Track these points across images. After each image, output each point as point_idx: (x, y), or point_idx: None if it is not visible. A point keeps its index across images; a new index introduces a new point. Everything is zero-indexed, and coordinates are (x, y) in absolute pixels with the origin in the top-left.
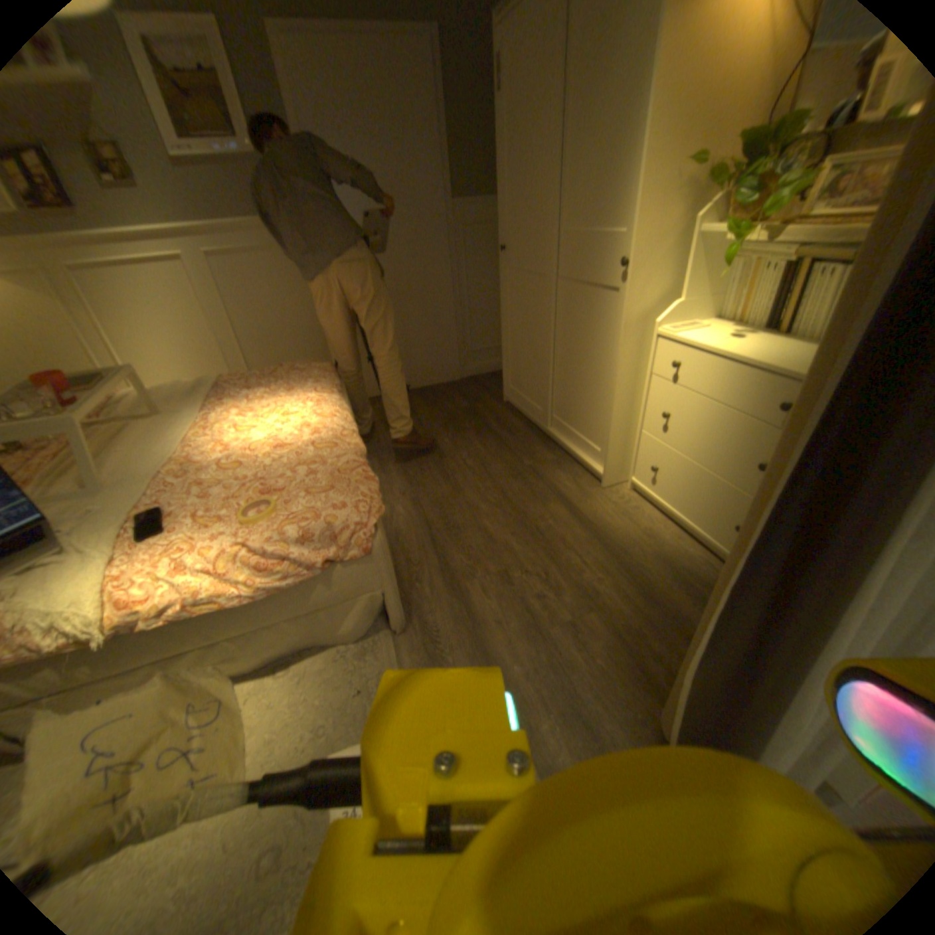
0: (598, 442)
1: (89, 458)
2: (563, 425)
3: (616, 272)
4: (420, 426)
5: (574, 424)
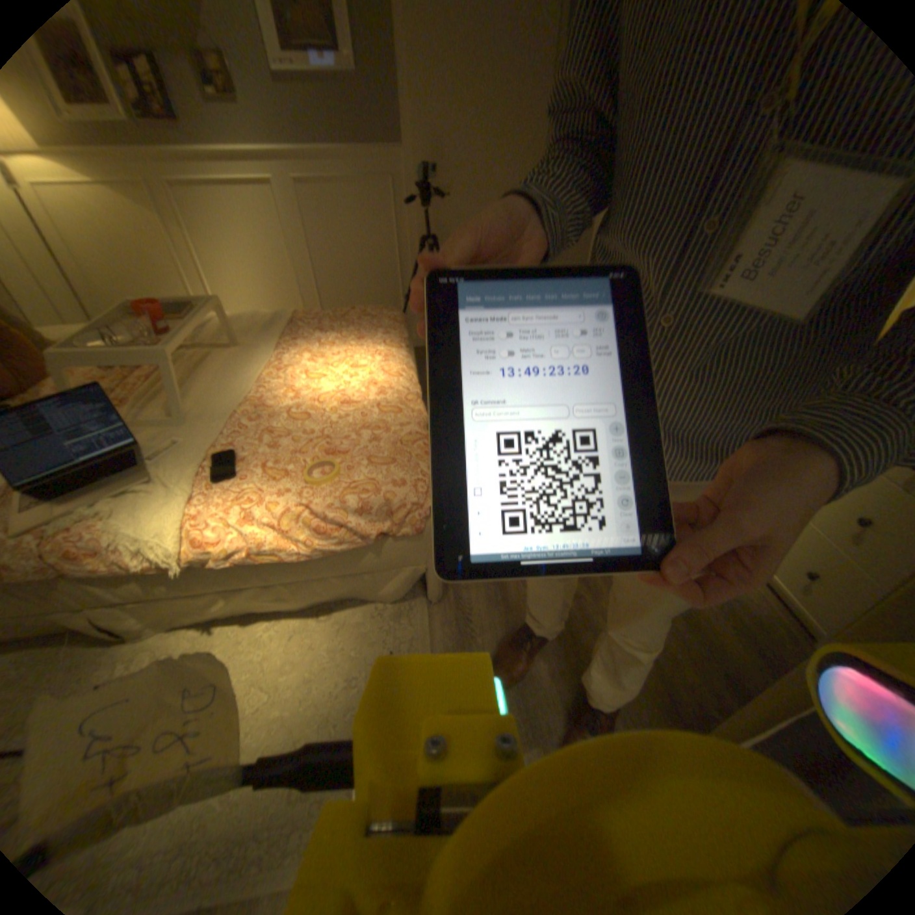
0: None
1: (176, 390)
2: None
3: None
4: None
5: None
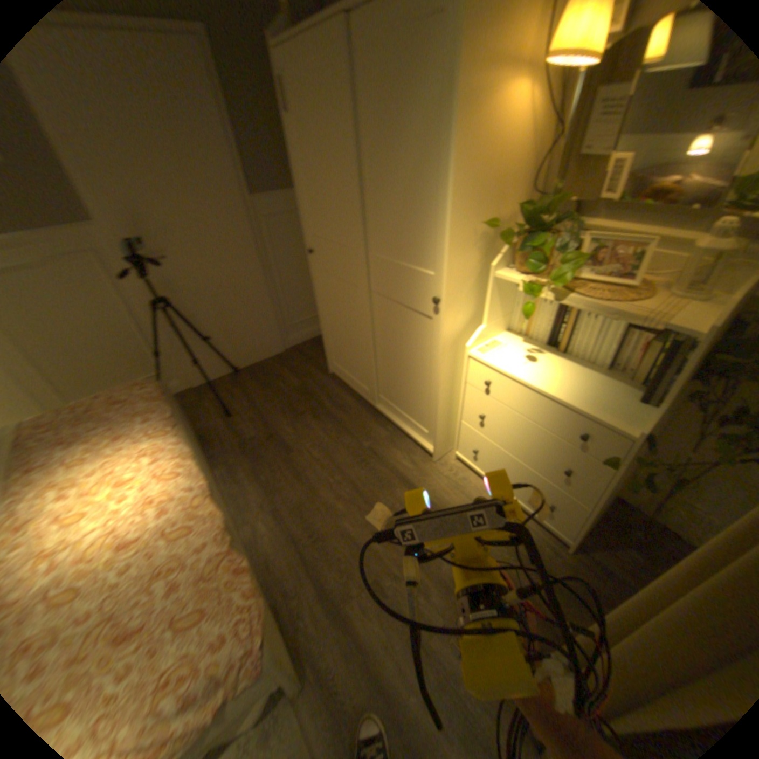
0: (422, 425)
1: None
2: (388, 404)
3: (426, 304)
4: (256, 416)
5: (399, 407)
